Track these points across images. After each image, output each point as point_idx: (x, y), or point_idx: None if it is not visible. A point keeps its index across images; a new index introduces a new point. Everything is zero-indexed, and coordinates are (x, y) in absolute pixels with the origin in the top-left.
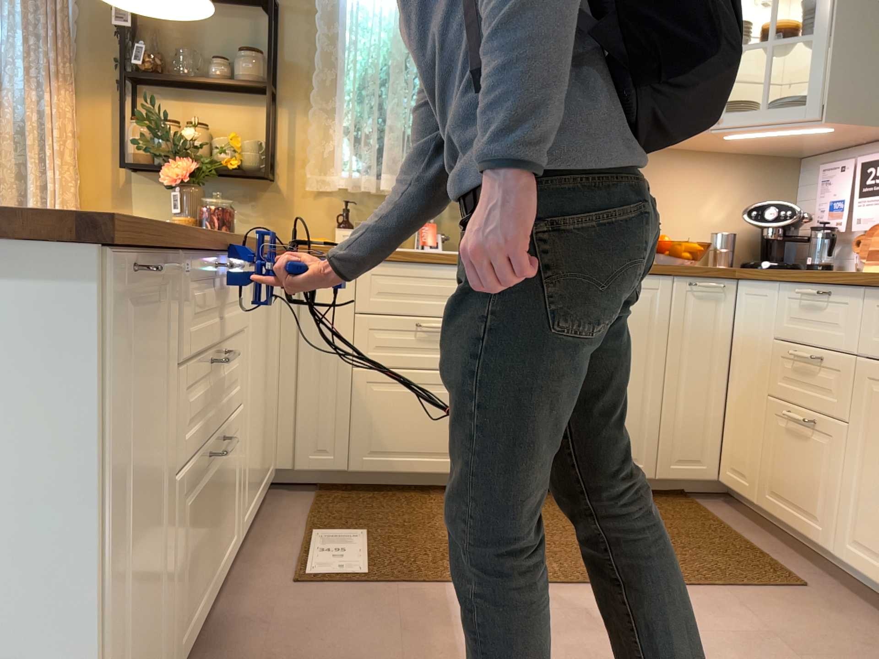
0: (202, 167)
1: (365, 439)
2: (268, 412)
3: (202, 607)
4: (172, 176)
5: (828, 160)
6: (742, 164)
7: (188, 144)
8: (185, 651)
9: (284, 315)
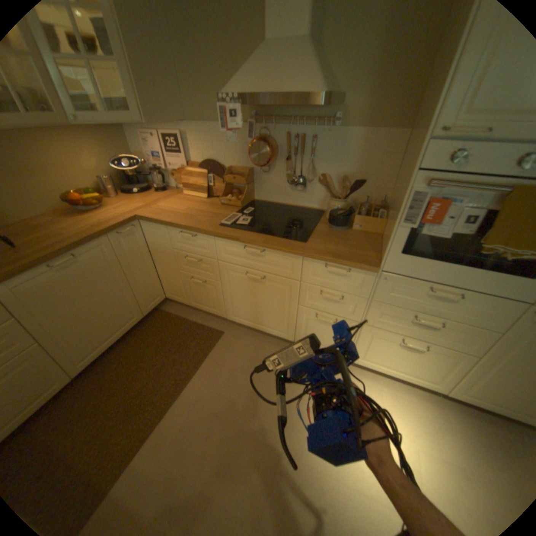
0: None
1: None
2: None
3: None
4: None
5: (137, 125)
6: (89, 128)
7: None
8: None
9: None
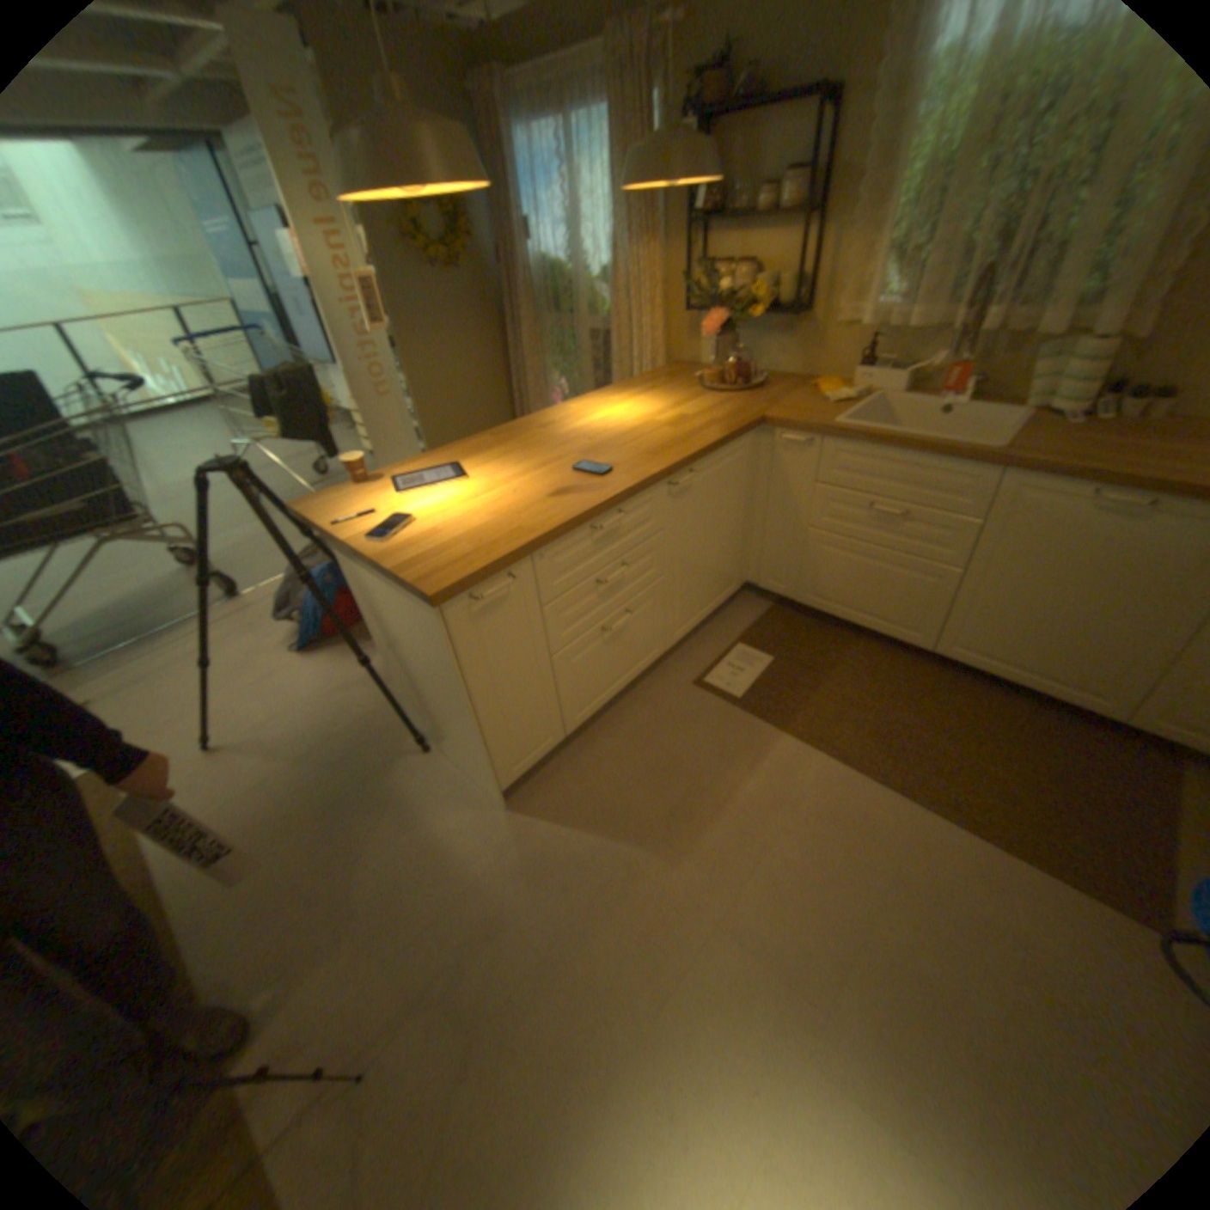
0: (741, 307)
1: (811, 584)
2: (724, 555)
3: (612, 693)
4: (708, 329)
5: None
6: None
7: (734, 283)
8: (591, 715)
9: (760, 473)
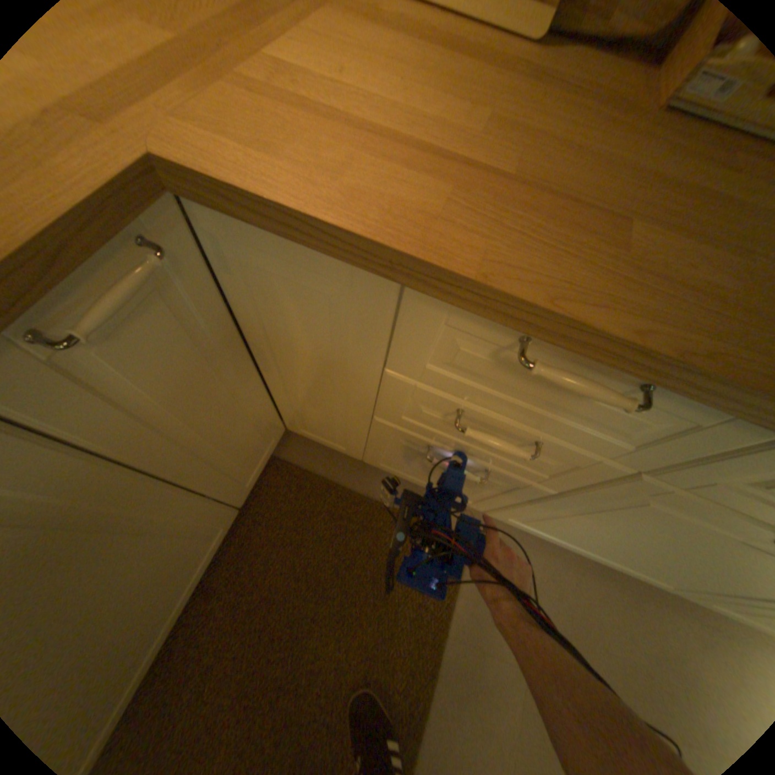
0: None
1: None
2: None
3: None
4: None
5: None
6: None
7: None
8: None
9: None
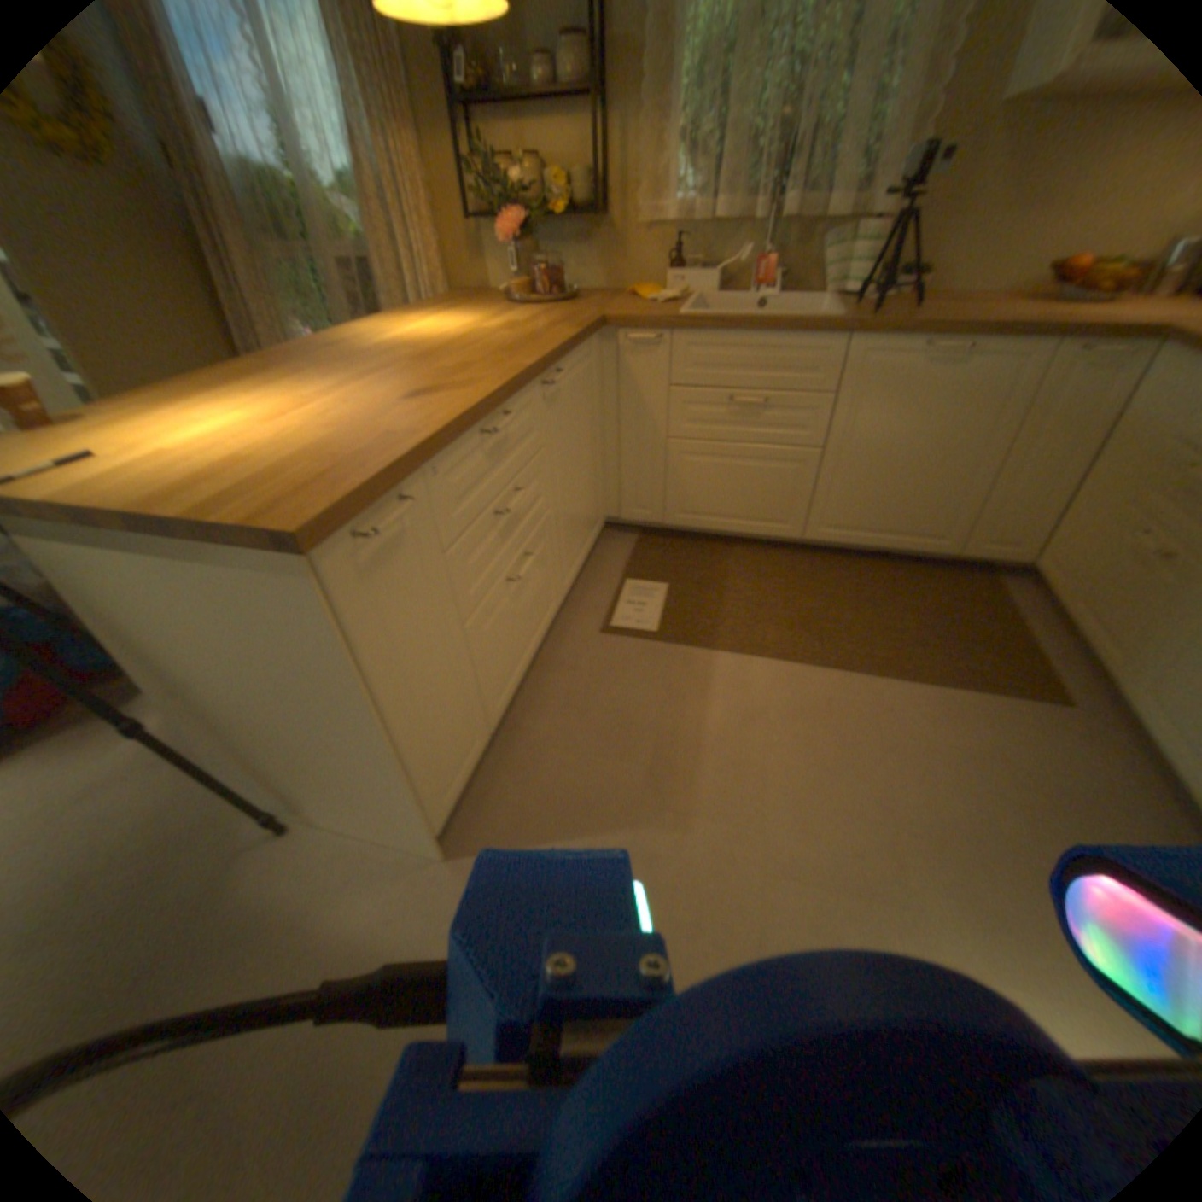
0: (529, 209)
1: (675, 501)
2: (587, 485)
3: (521, 666)
4: (500, 231)
5: None
6: None
7: (514, 181)
8: (506, 700)
9: (603, 388)
